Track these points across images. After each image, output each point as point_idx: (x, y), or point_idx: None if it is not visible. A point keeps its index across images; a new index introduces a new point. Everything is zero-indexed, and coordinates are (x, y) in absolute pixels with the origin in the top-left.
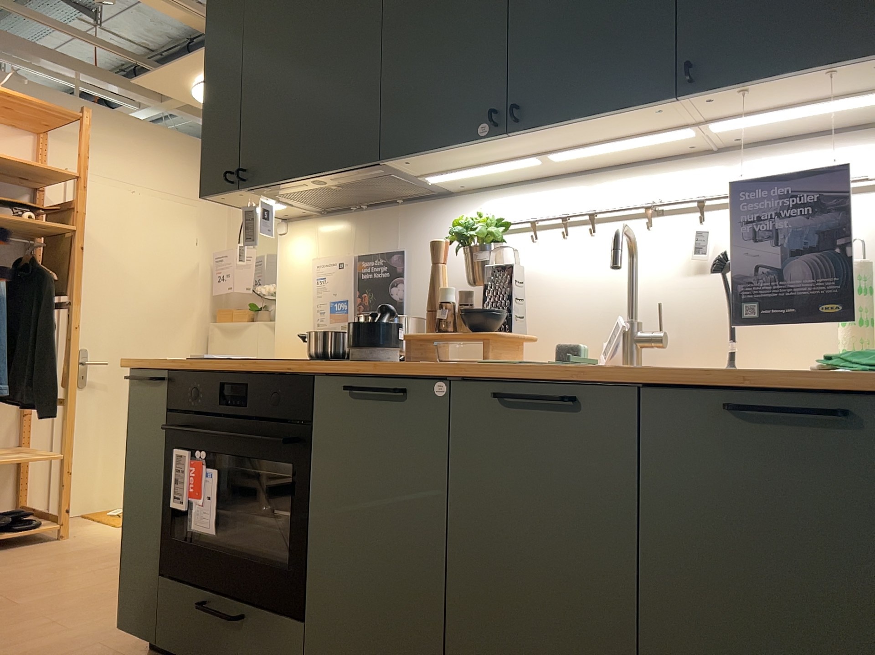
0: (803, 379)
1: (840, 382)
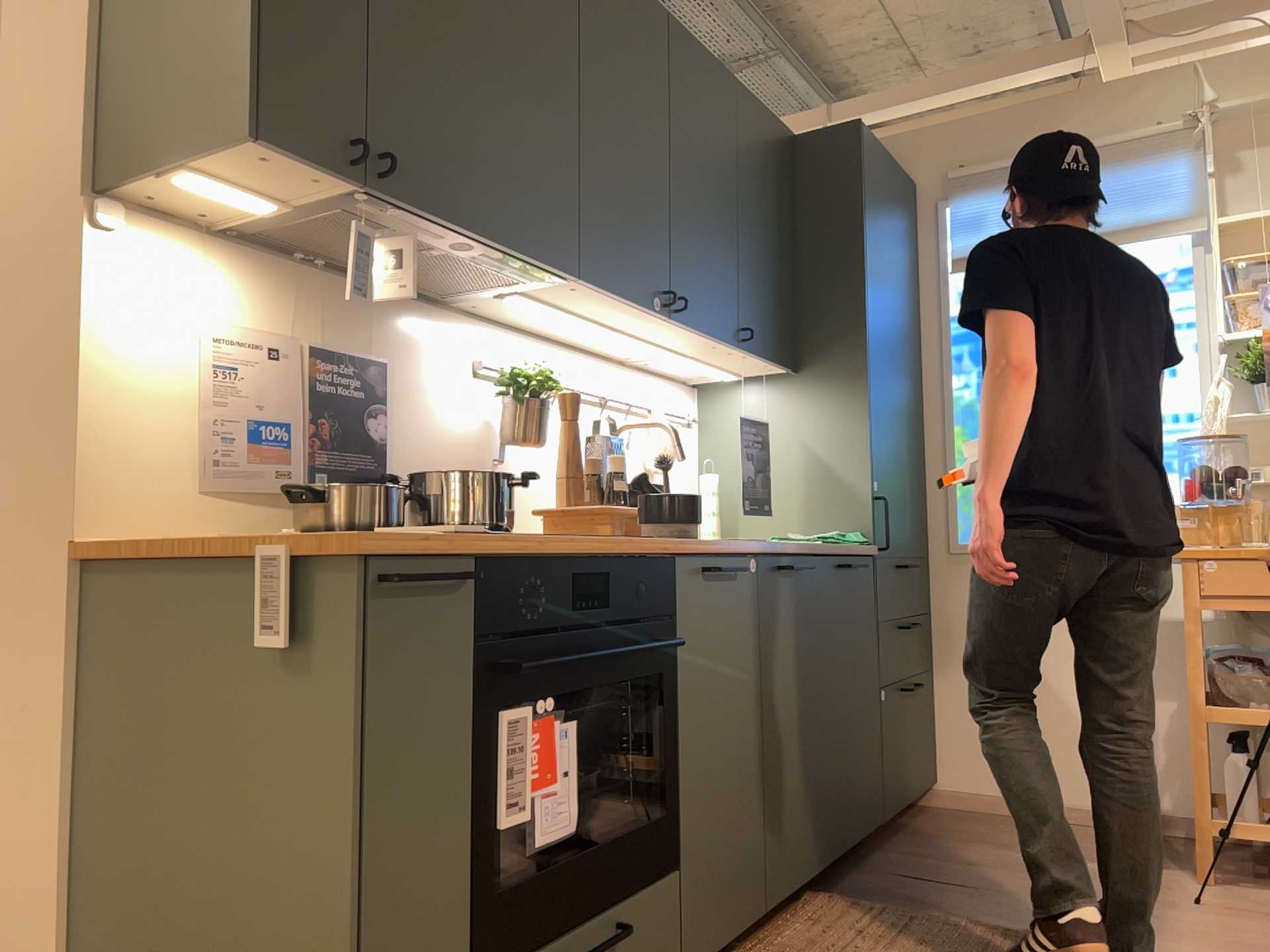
0: (847, 549)
1: (854, 550)
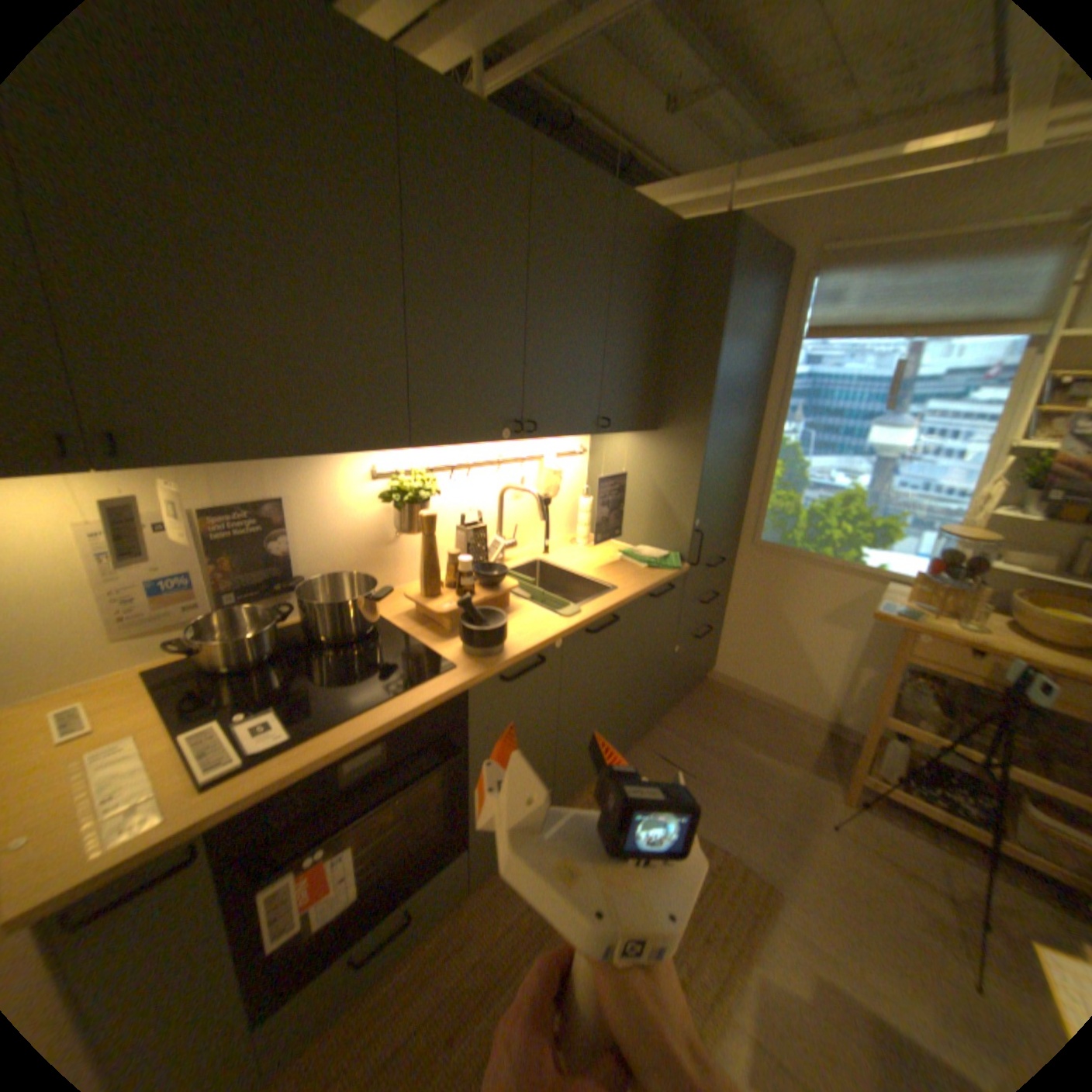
0: (660, 578)
1: (666, 576)
